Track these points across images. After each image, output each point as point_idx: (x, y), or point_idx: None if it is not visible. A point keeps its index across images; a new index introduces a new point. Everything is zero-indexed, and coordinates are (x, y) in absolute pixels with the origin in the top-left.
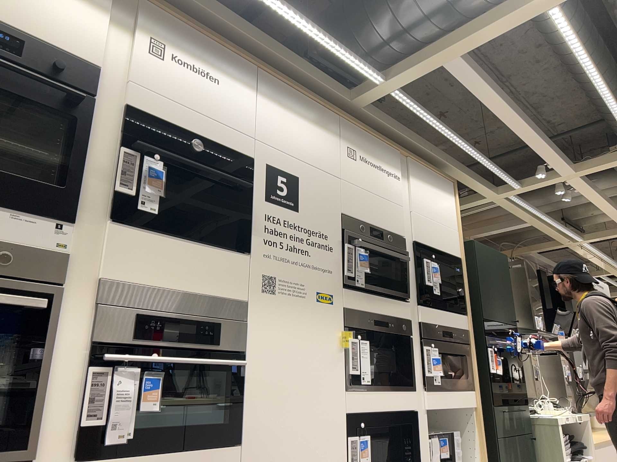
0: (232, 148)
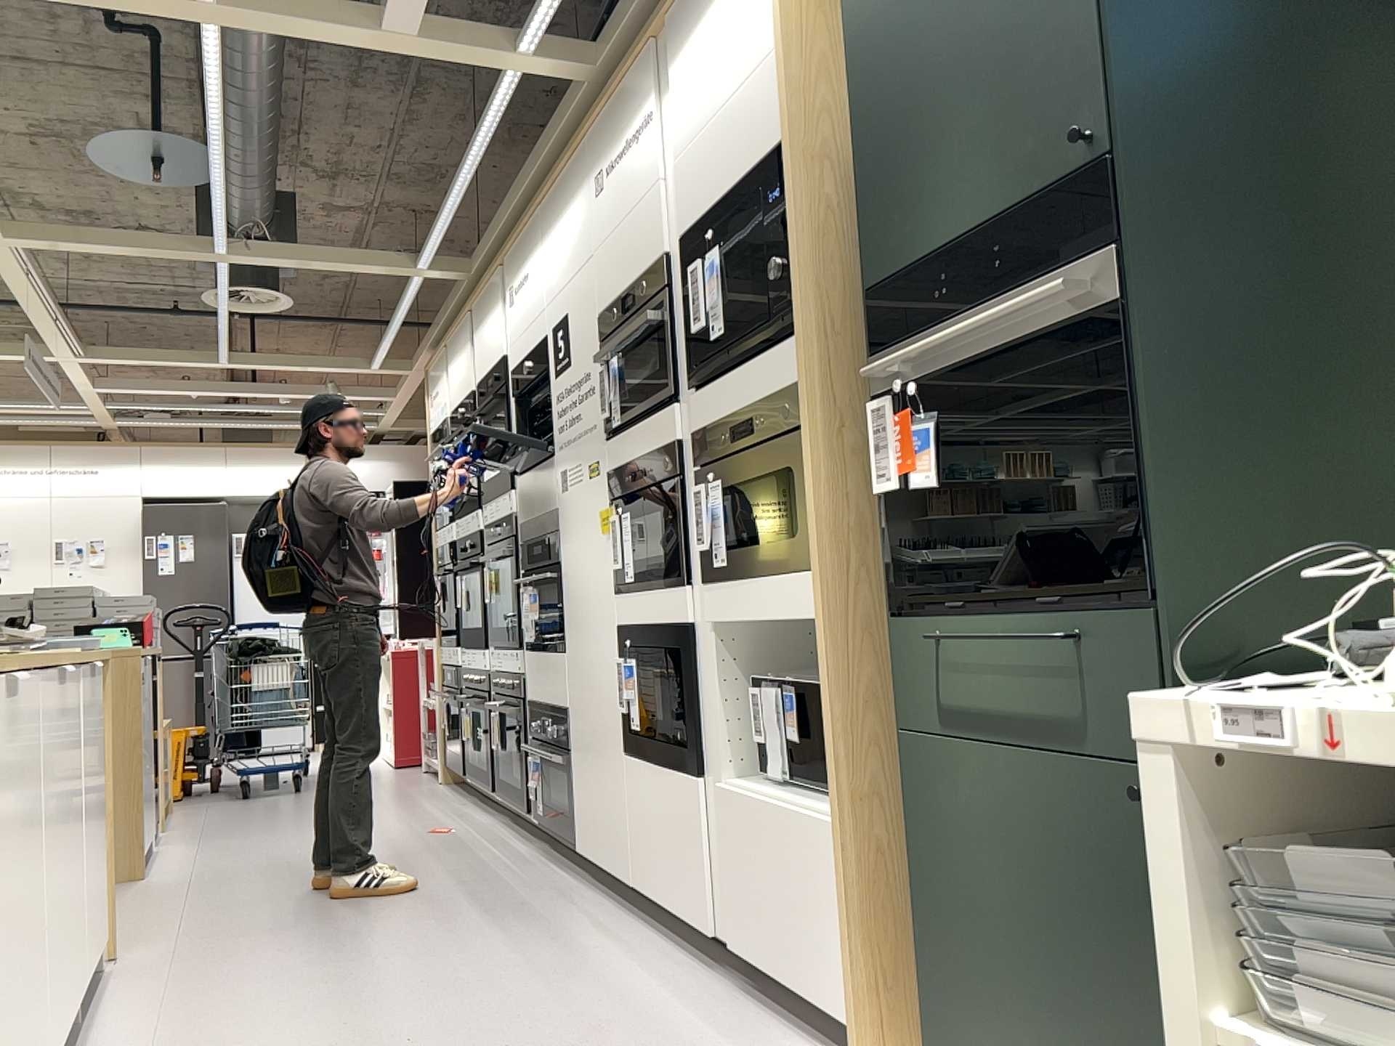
0: (536, 338)
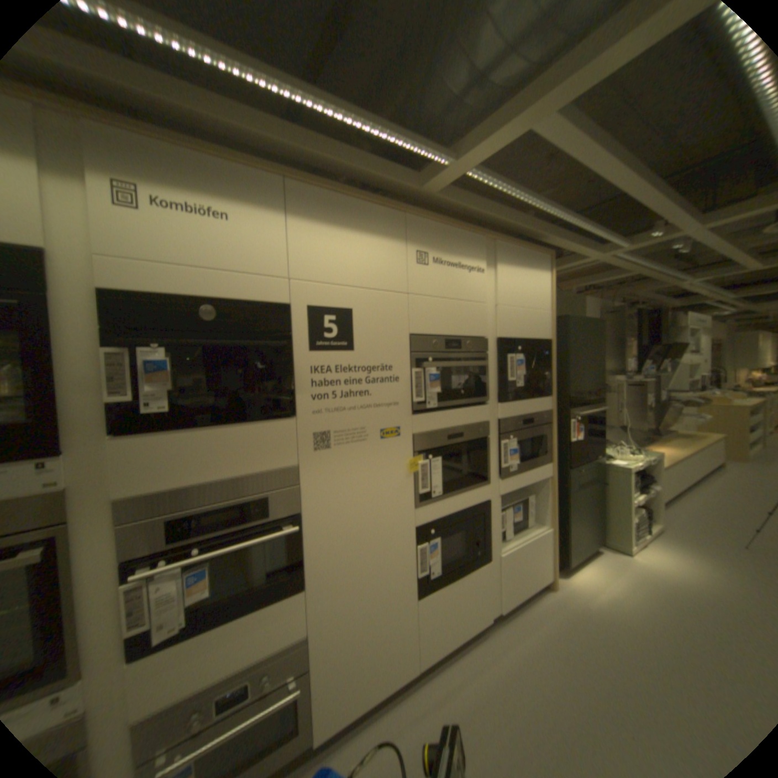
0: (253, 296)
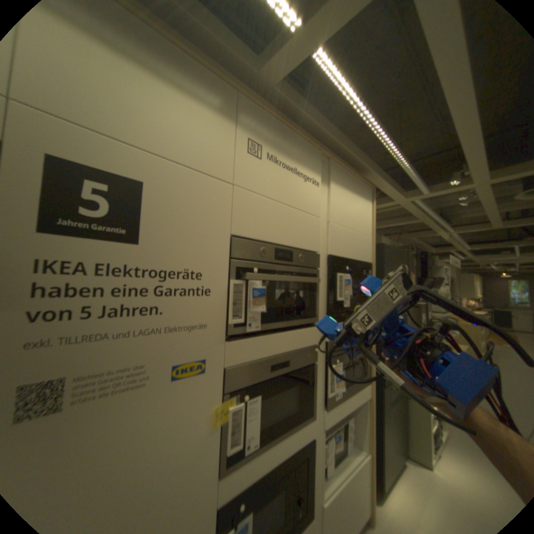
0: None
